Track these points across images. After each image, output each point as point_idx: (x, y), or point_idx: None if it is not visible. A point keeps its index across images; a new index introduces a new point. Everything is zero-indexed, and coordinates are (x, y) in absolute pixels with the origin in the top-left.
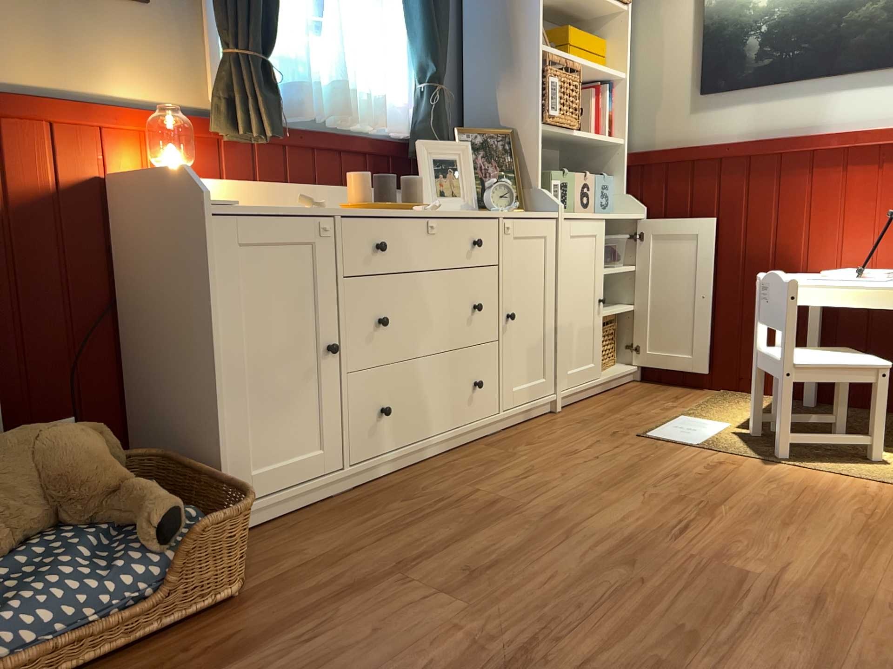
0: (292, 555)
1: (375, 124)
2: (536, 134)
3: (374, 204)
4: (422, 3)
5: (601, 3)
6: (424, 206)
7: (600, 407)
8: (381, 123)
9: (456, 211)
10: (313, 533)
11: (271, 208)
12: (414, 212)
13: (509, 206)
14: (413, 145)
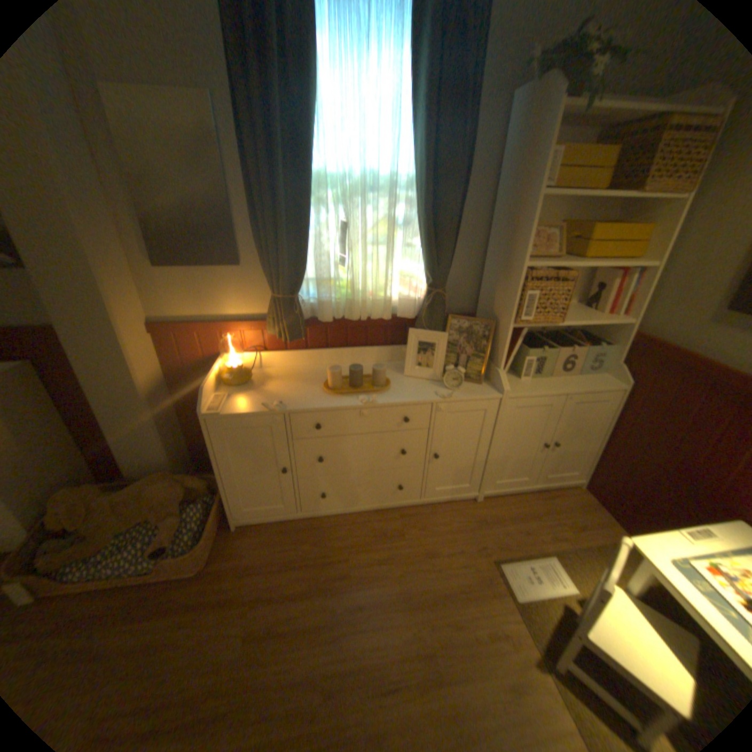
0: (239, 557)
1: (381, 315)
2: (507, 331)
3: (333, 391)
4: (424, 233)
5: (645, 196)
6: (362, 398)
7: (512, 510)
8: (384, 316)
9: (395, 398)
10: (261, 544)
11: (251, 405)
12: (353, 403)
13: (457, 387)
14: (417, 322)
